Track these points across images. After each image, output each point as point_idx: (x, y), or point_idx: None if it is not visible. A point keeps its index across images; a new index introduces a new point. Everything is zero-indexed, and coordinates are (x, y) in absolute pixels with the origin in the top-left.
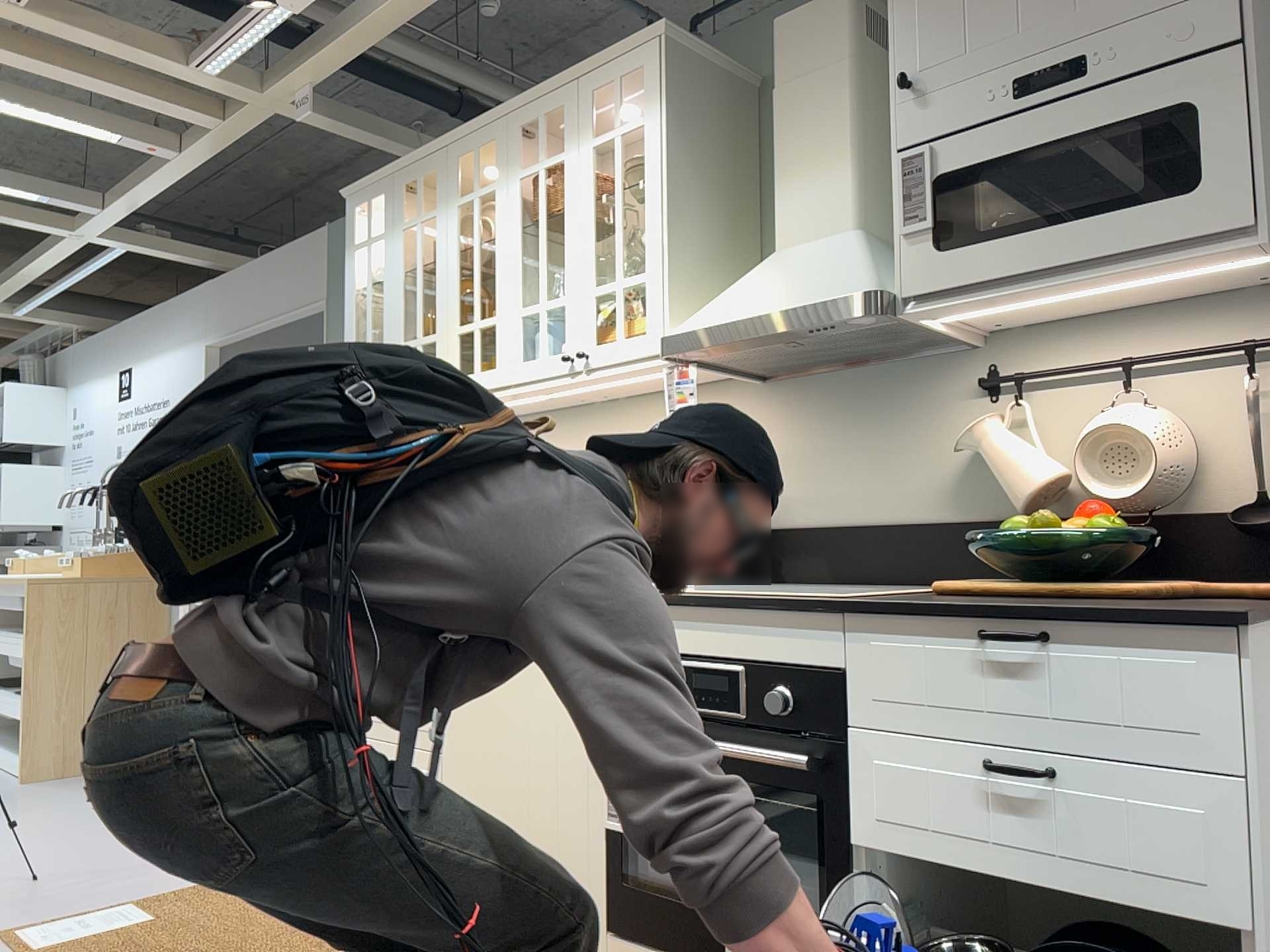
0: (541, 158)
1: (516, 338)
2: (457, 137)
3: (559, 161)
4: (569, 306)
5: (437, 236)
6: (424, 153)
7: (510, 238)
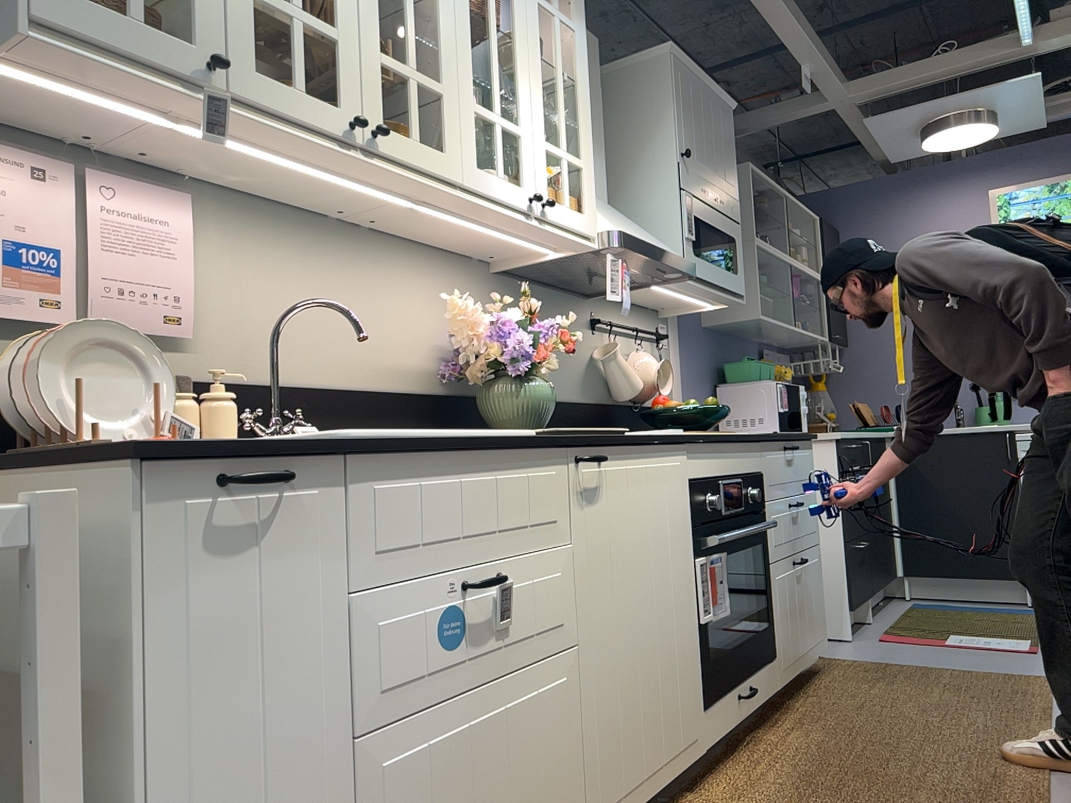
0: None
1: (472, 136)
2: None
3: None
4: (526, 143)
5: None
6: None
7: (459, 6)
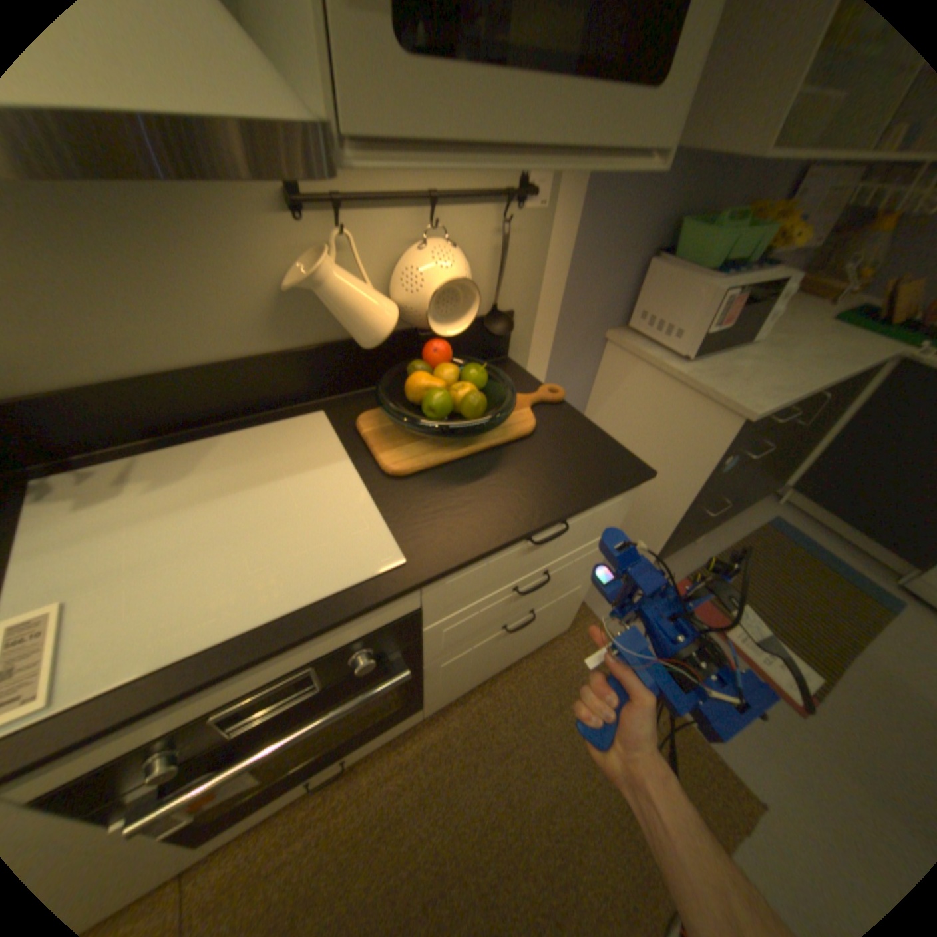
0: None
1: None
2: None
3: None
4: None
5: None
6: None
7: None
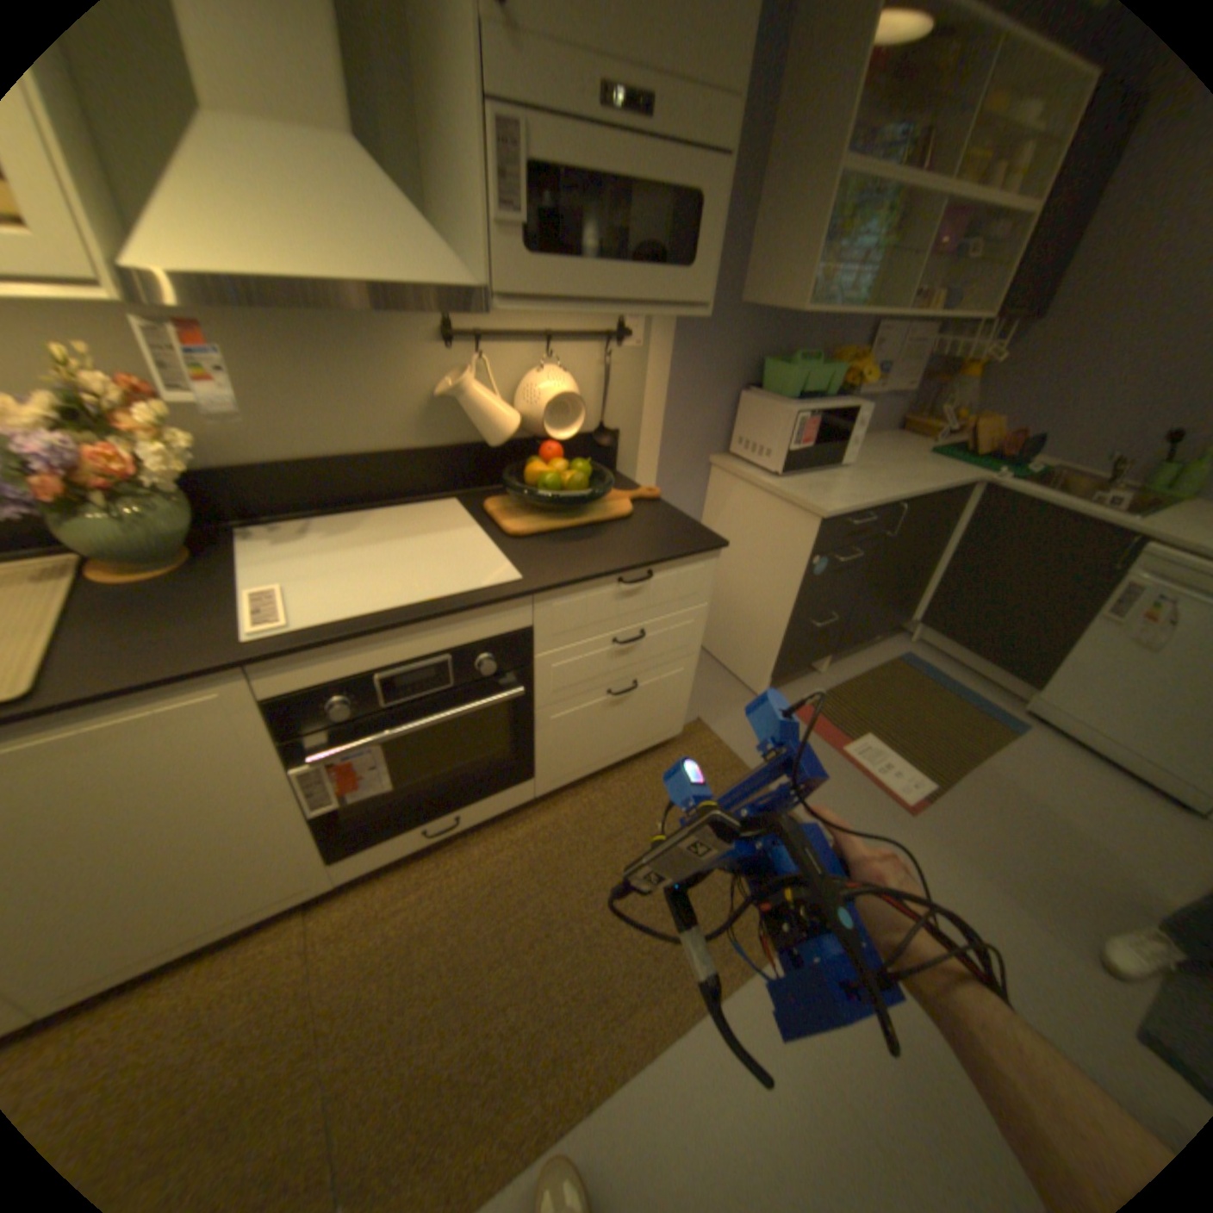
0: None
1: None
2: None
3: None
4: None
5: None
6: None
7: None
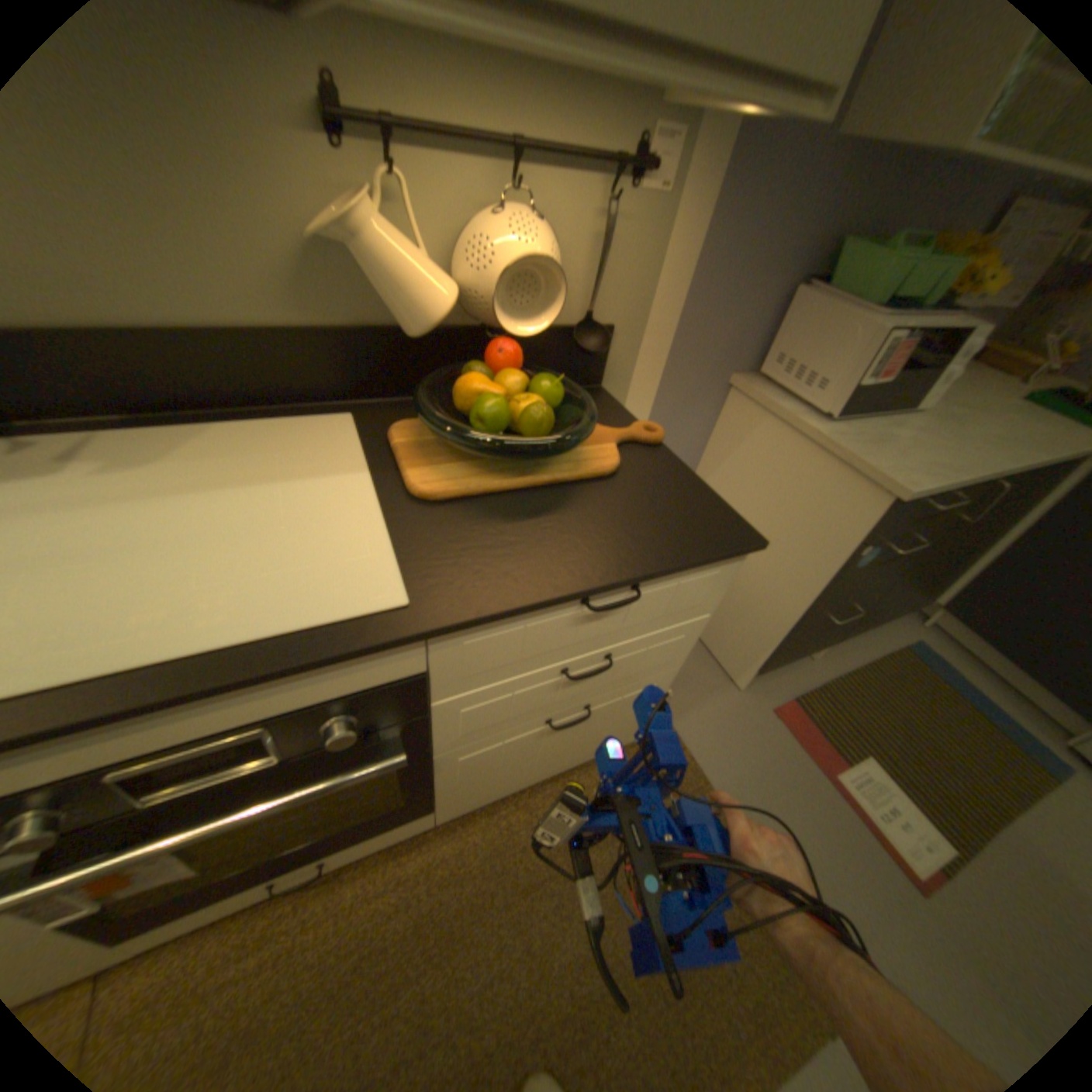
0: None
1: None
2: None
3: None
4: None
5: None
6: None
7: None
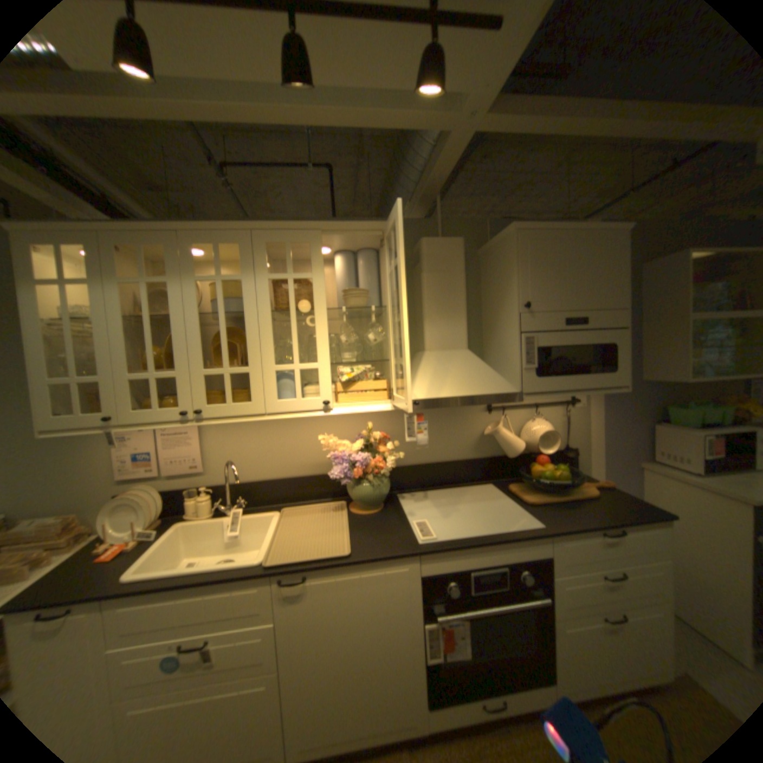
0: (290, 271)
1: (273, 386)
2: (192, 226)
3: (308, 278)
4: (323, 371)
5: (169, 297)
6: (146, 226)
7: (261, 317)
